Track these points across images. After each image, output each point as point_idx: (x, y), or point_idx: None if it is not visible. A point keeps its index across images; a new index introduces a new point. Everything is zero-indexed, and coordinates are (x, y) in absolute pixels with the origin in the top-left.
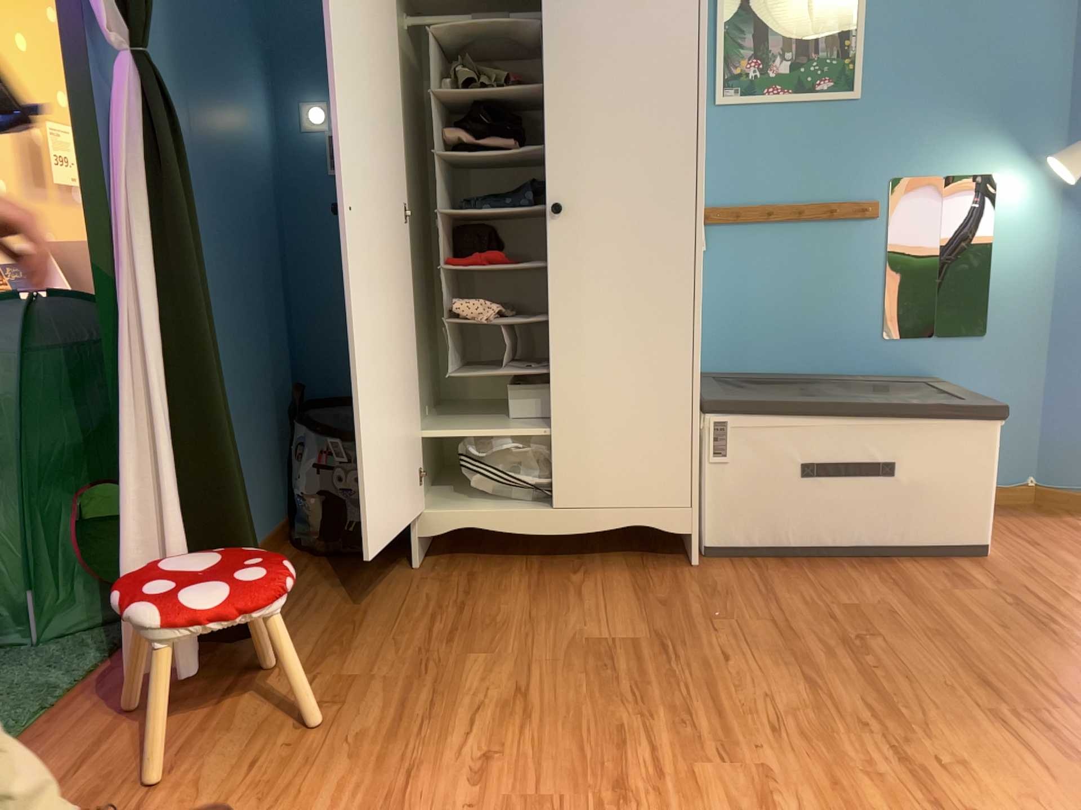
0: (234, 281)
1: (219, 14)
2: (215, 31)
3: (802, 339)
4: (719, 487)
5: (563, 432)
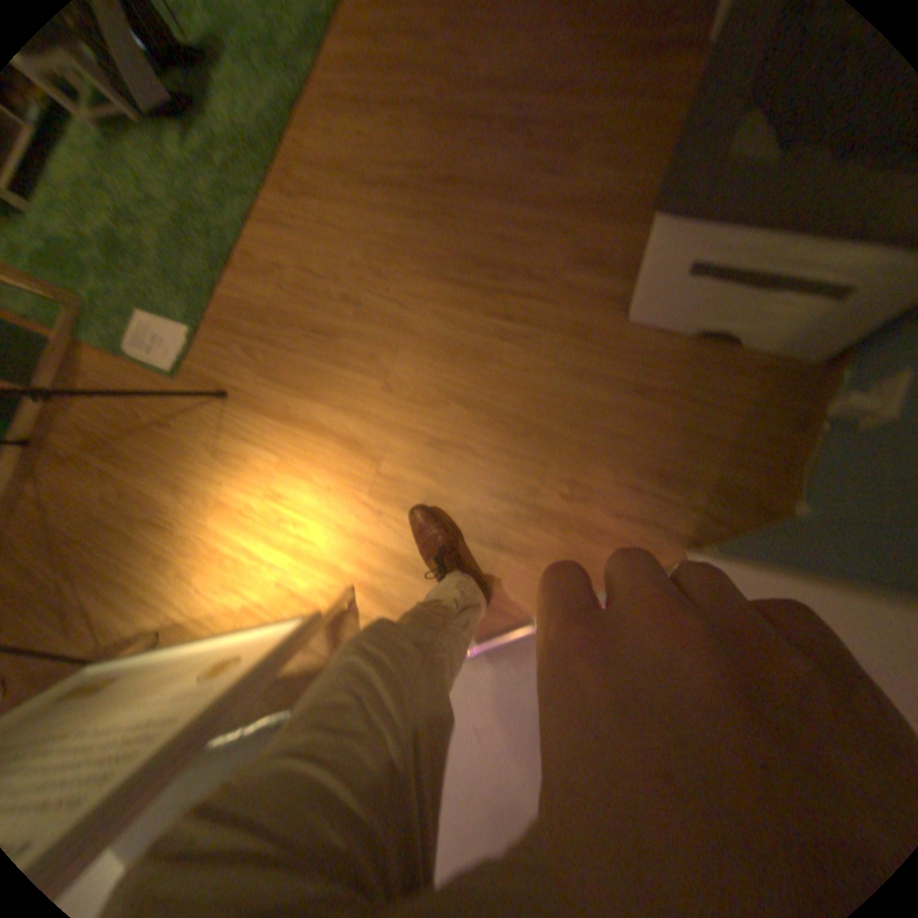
0: None
1: None
2: None
3: None
4: None
5: None
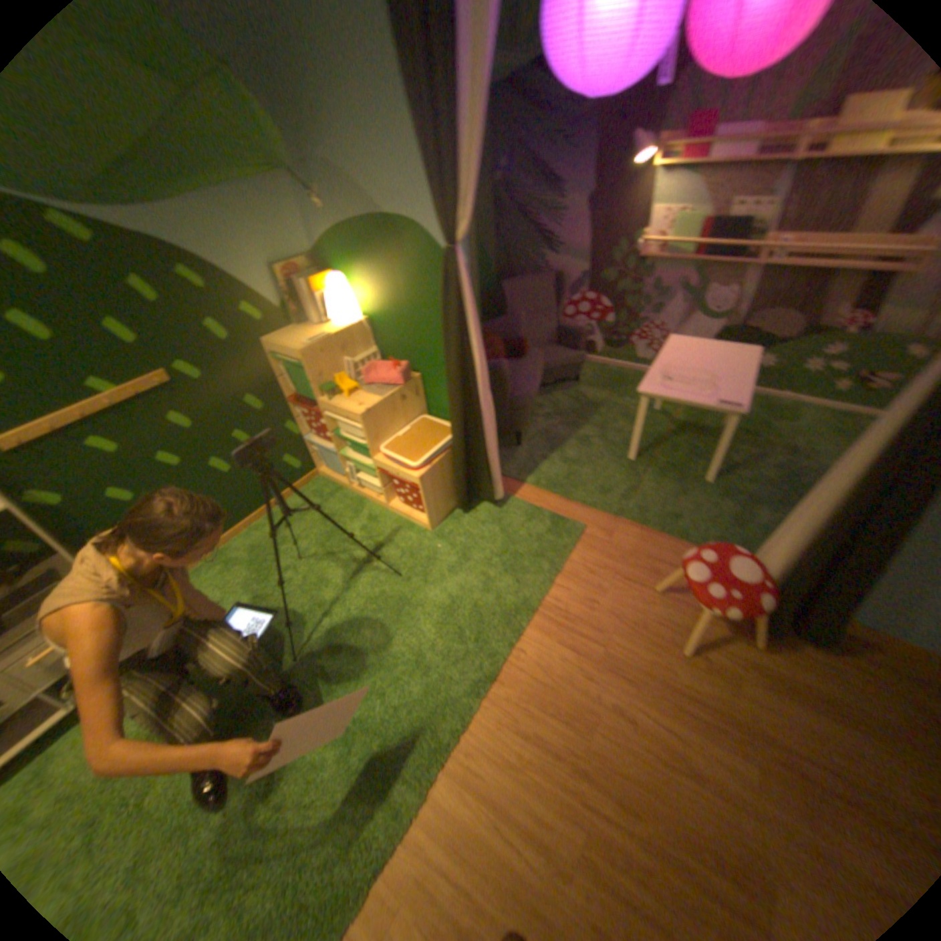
0: None
1: None
2: None
3: None
4: None
5: None
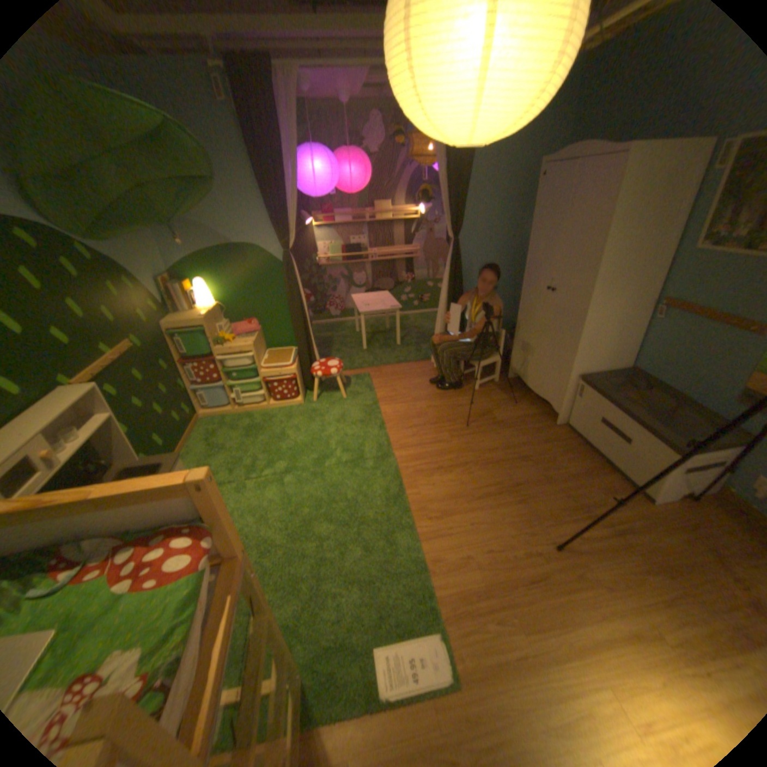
0: (502, 285)
1: (519, 205)
2: (515, 212)
3: (692, 380)
4: (575, 408)
5: (541, 363)
